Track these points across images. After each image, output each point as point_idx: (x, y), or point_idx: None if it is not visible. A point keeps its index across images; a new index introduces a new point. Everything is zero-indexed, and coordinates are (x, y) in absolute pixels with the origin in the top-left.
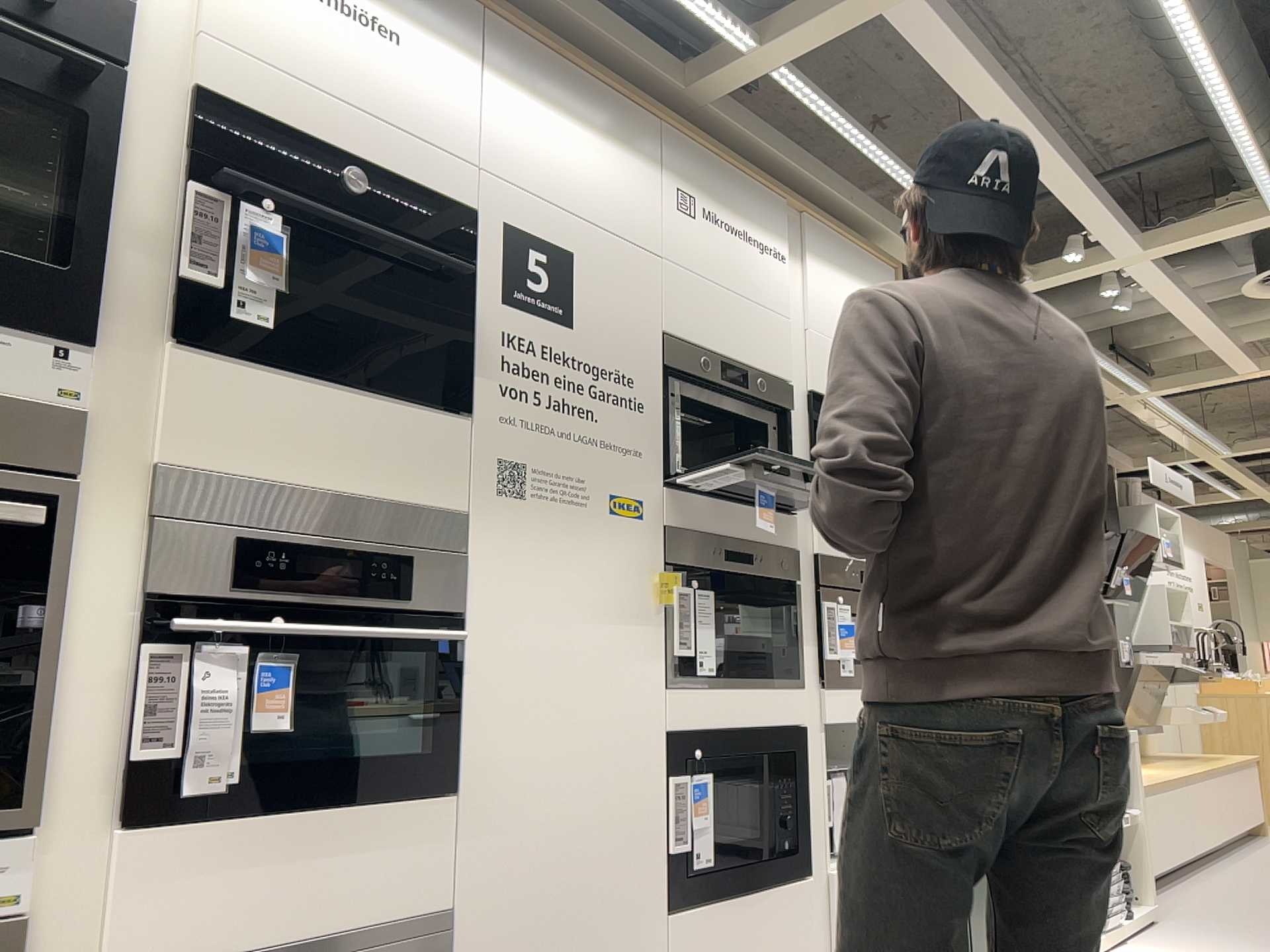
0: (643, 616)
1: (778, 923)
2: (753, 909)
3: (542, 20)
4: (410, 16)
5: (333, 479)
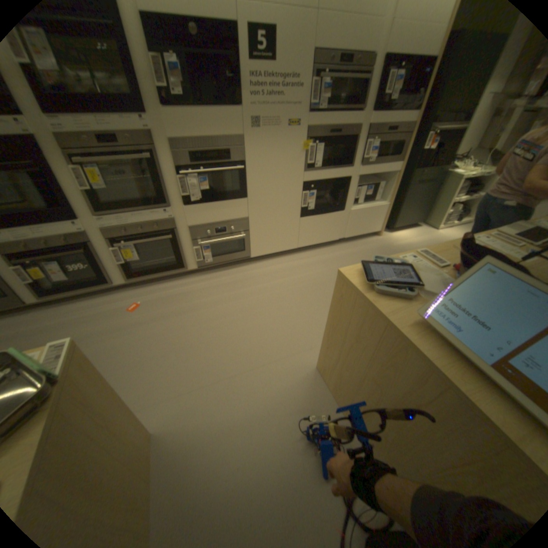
0: (297, 154)
1: (330, 219)
2: (323, 217)
3: None
4: None
5: (206, 133)
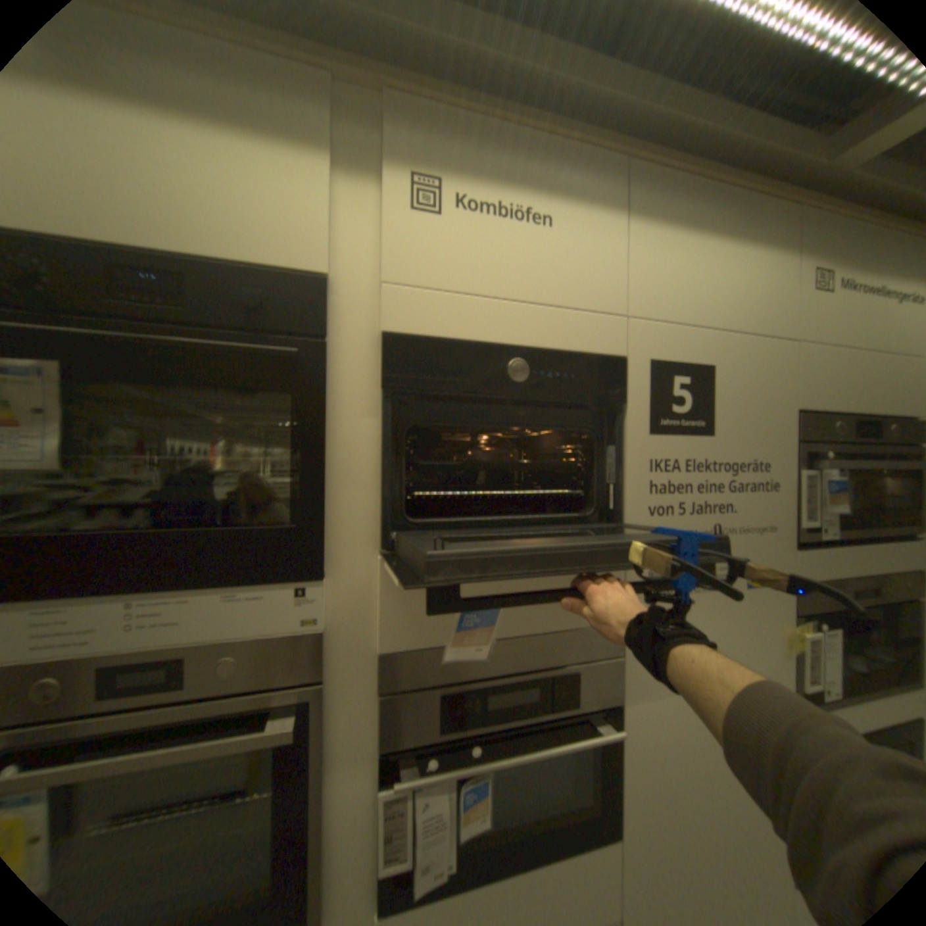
0: (778, 665)
1: None
2: None
3: (682, 141)
4: (559, 189)
5: (514, 627)
